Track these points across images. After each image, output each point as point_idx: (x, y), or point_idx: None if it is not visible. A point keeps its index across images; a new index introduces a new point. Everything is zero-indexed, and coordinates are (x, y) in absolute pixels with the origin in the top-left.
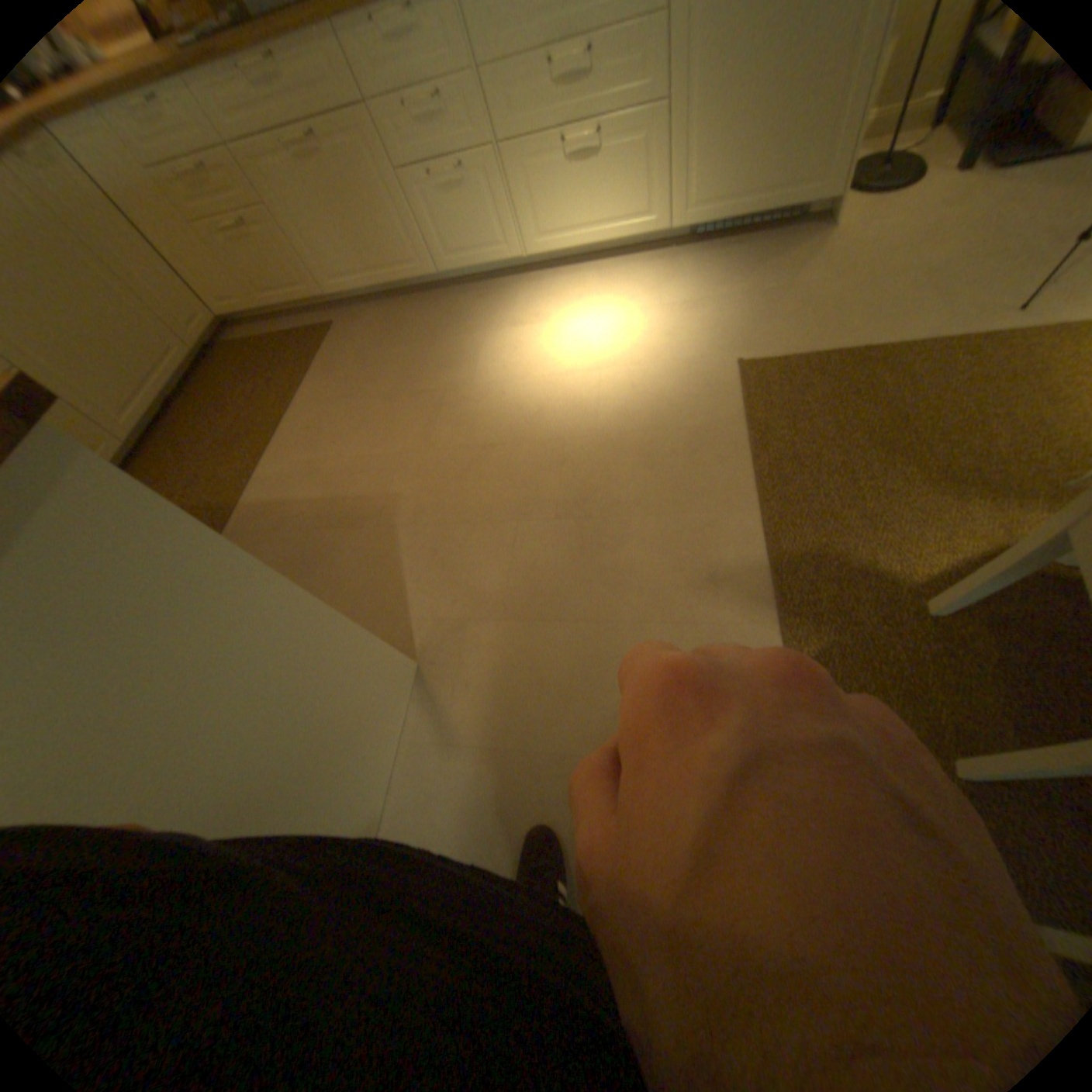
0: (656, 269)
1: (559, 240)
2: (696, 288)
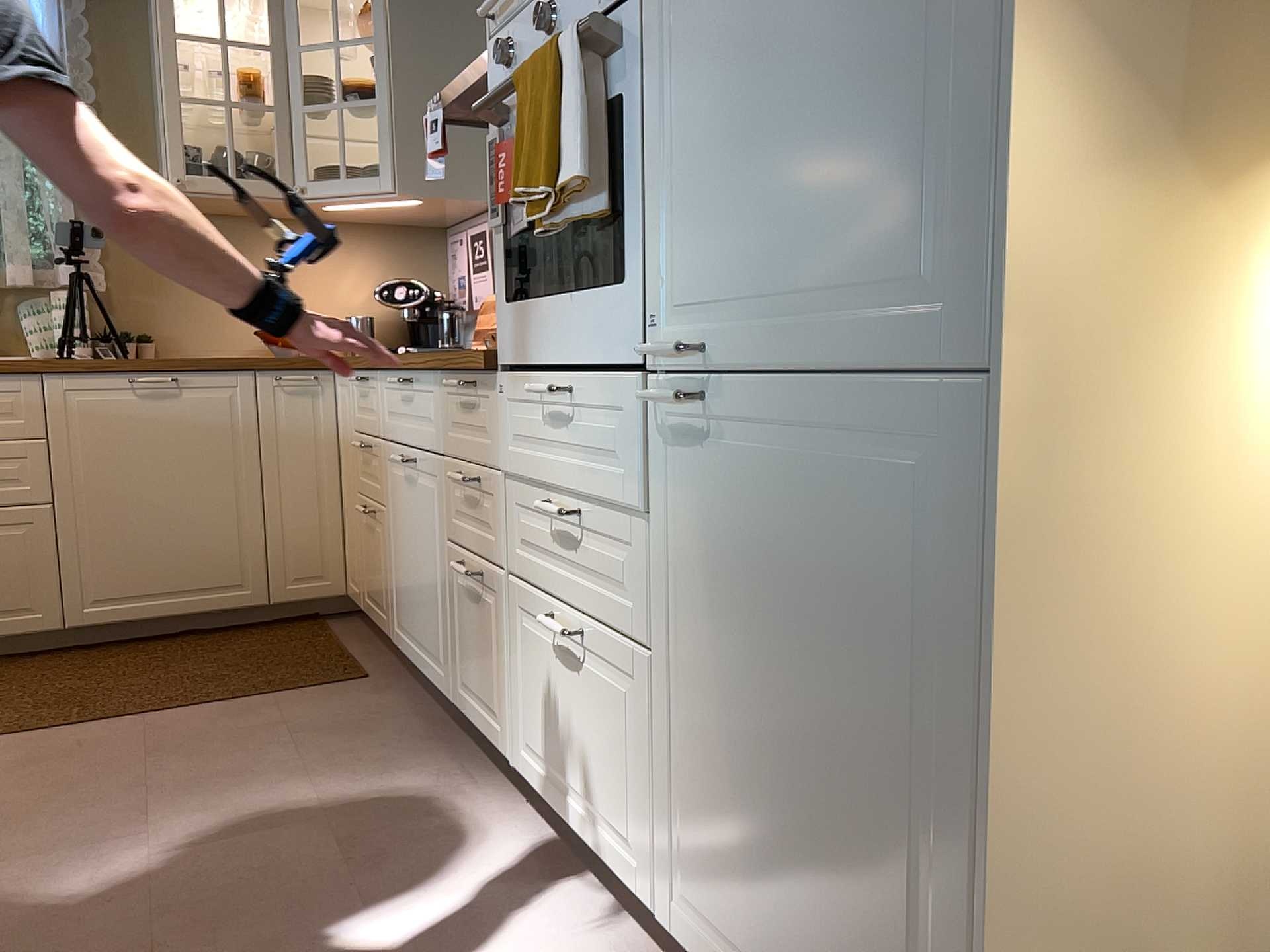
0: None
1: (544, 787)
2: None
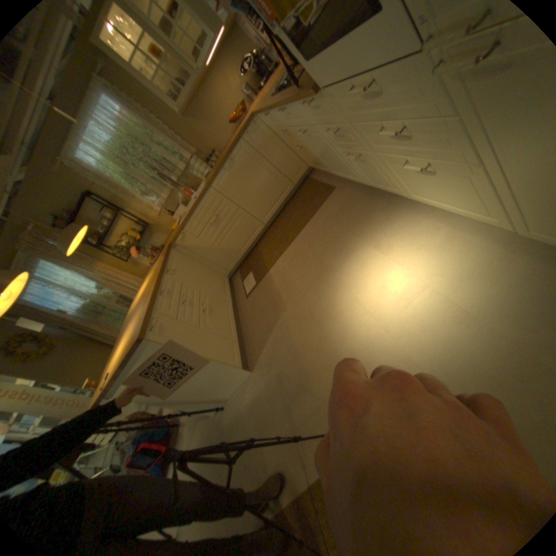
0: (489, 256)
1: (428, 200)
2: (488, 303)
